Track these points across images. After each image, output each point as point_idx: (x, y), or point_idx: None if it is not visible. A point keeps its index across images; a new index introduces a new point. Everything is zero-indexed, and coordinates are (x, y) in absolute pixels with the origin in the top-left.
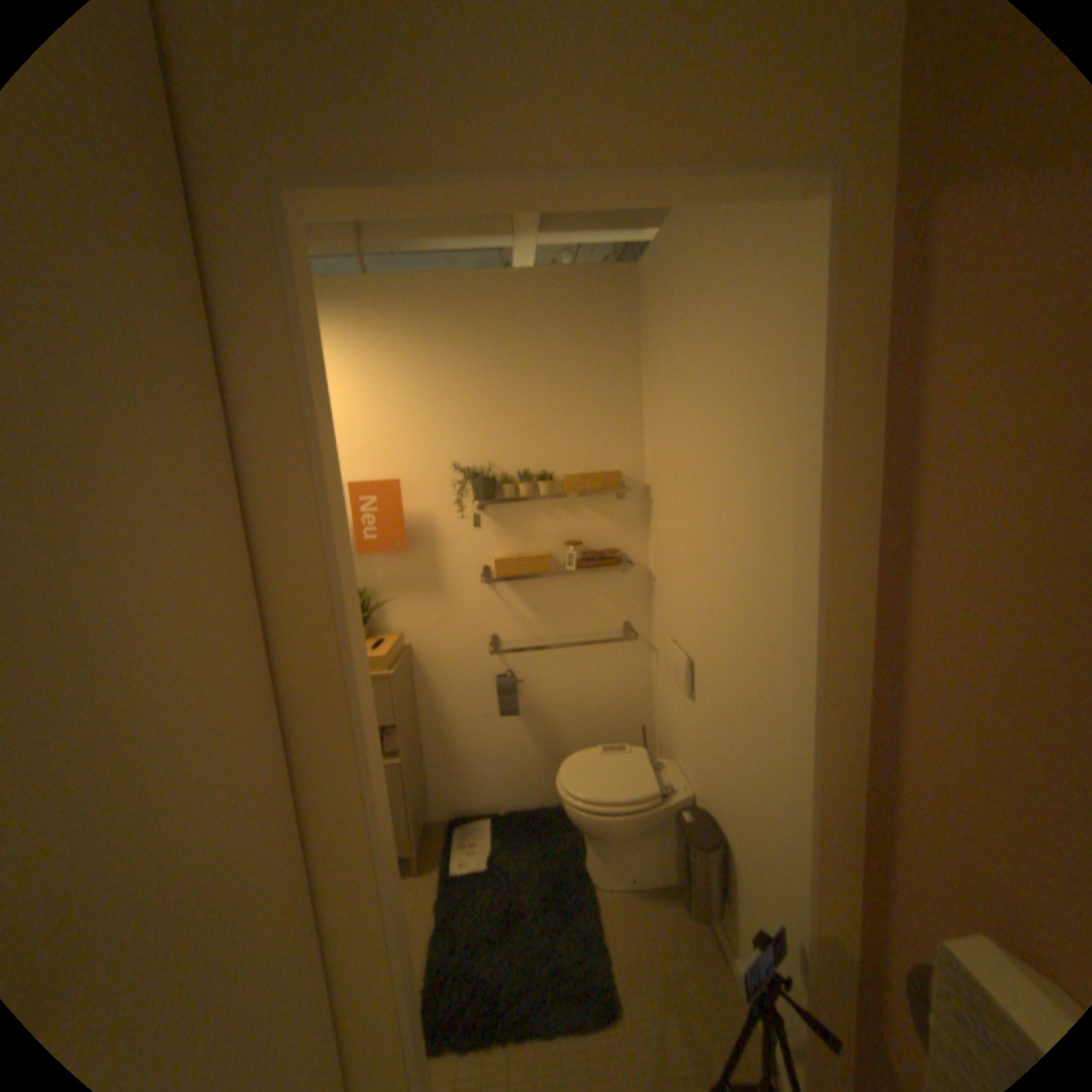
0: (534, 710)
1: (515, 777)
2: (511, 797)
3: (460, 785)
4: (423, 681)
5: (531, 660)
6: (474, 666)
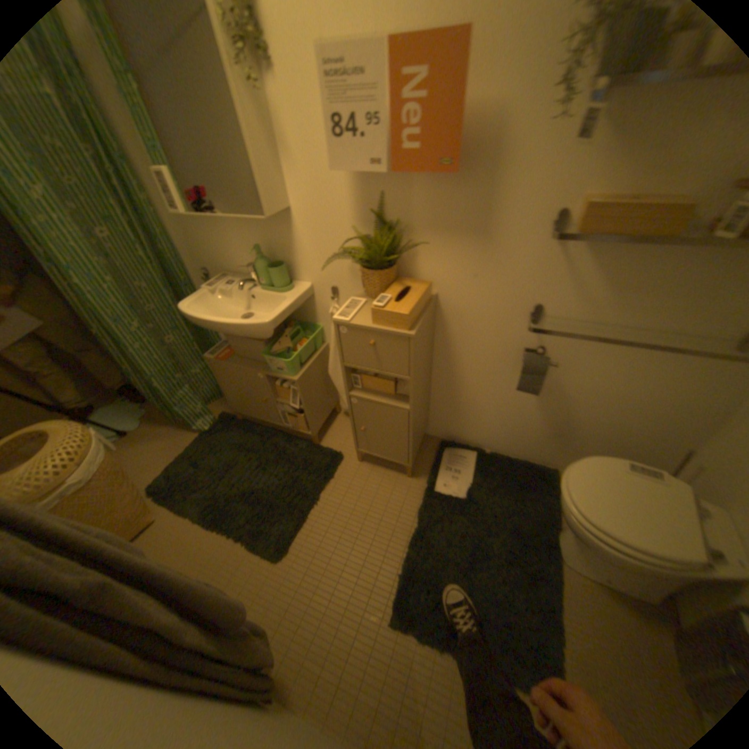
0: (555, 388)
1: (510, 431)
2: (500, 442)
3: (458, 419)
4: (443, 332)
5: (574, 341)
6: (501, 331)
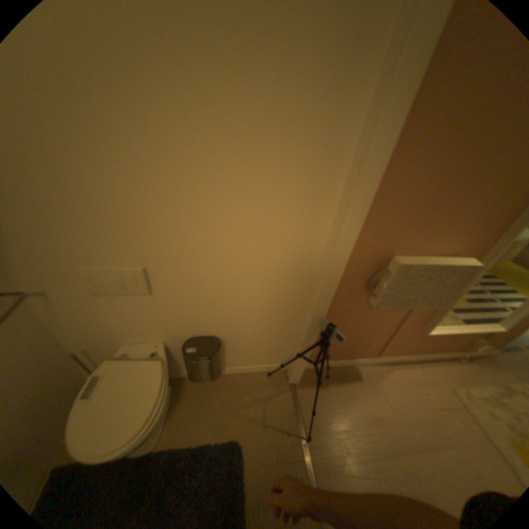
0: None
1: None
2: None
3: None
4: None
5: None
6: None
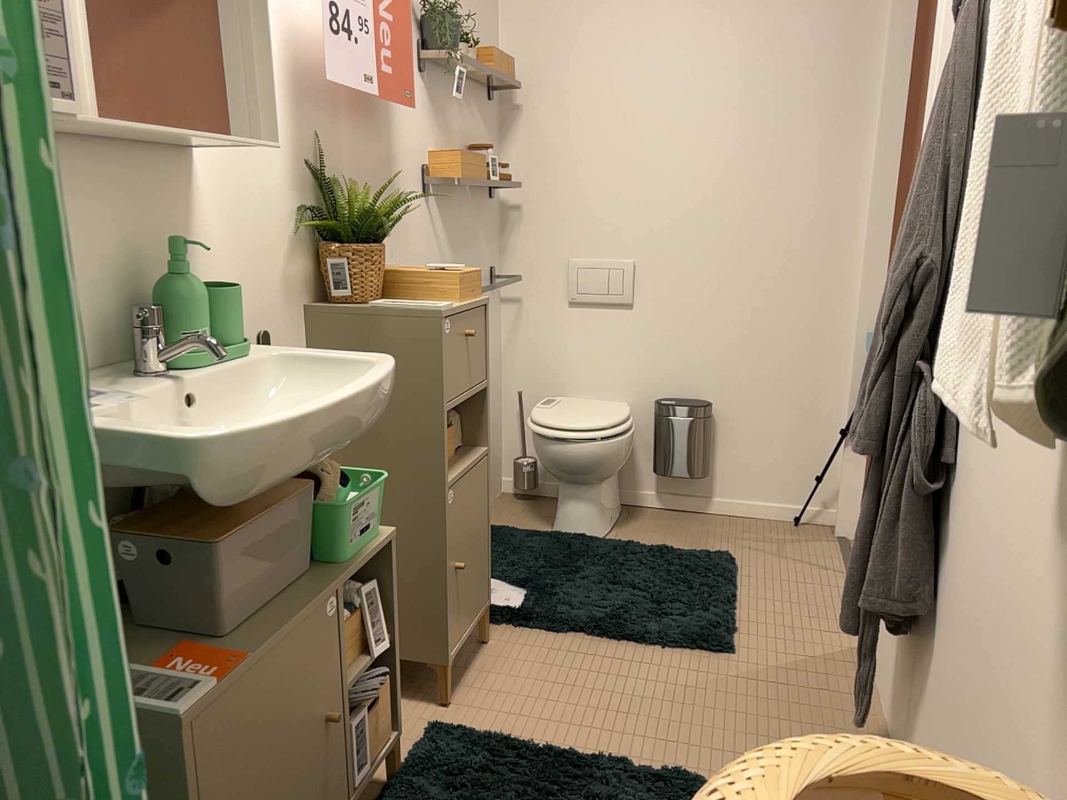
0: None
1: None
2: None
3: None
4: None
5: None
6: None
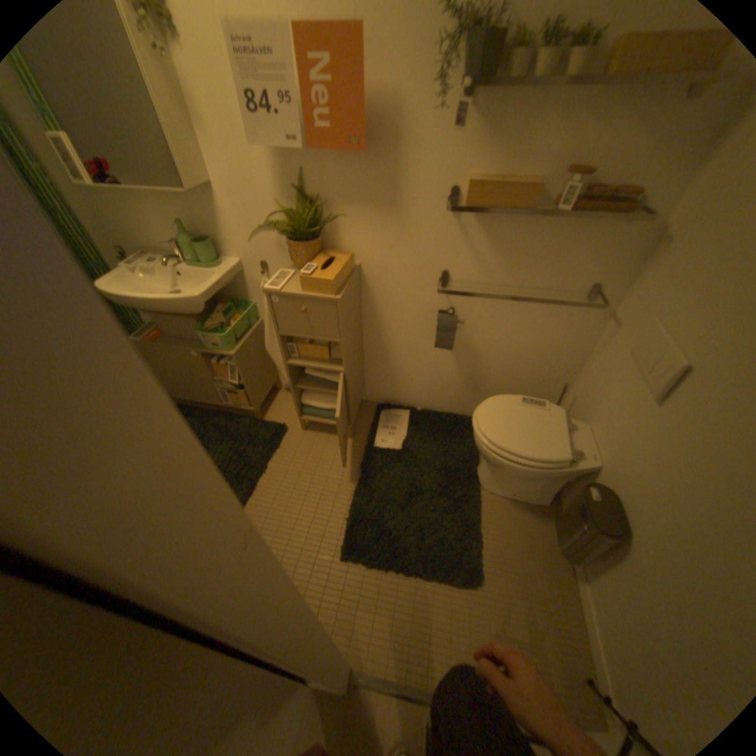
0: (466, 345)
1: (435, 388)
2: (428, 400)
3: (390, 383)
4: (369, 301)
5: (476, 302)
6: (418, 297)
